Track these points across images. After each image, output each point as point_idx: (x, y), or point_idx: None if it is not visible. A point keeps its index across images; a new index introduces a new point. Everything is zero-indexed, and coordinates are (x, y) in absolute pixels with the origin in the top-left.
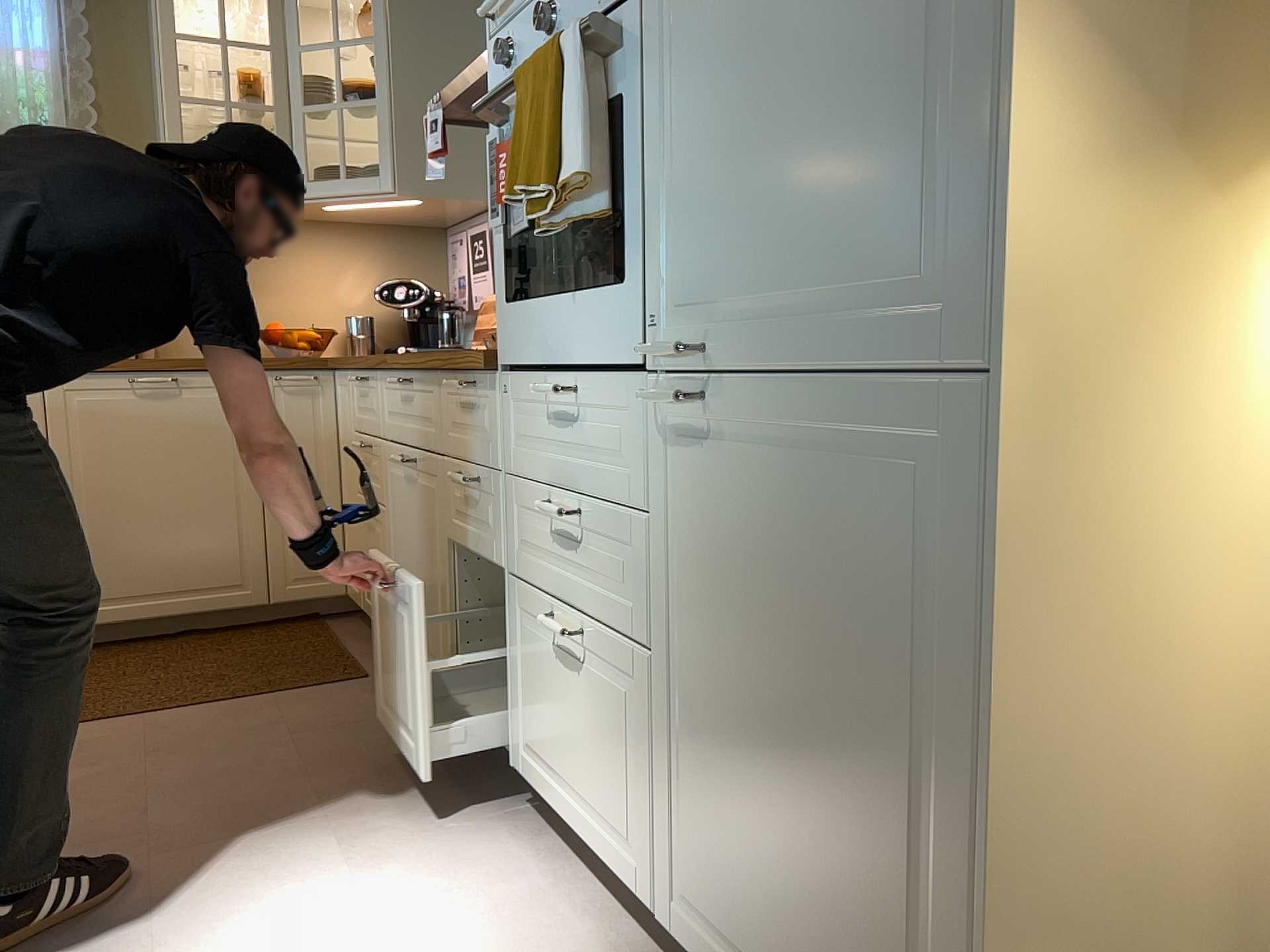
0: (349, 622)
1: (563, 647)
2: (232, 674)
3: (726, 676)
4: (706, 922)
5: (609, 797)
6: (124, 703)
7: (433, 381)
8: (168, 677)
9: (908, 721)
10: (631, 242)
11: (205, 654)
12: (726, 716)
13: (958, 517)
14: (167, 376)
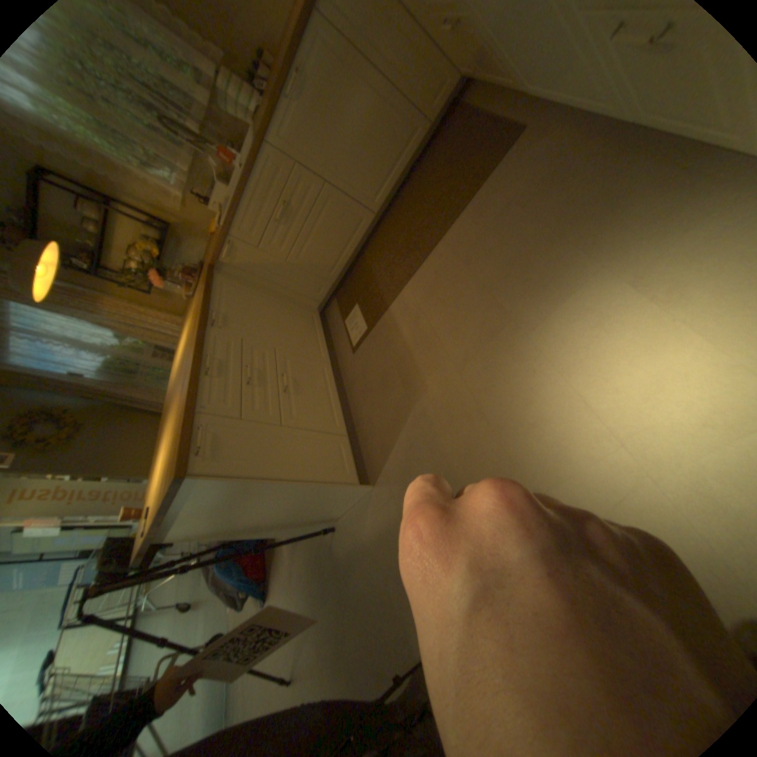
0: (476, 87)
1: None
2: (455, 180)
3: None
4: None
5: None
6: (430, 234)
7: None
8: (431, 204)
9: None
10: None
11: (432, 176)
12: None
13: None
14: (293, 71)
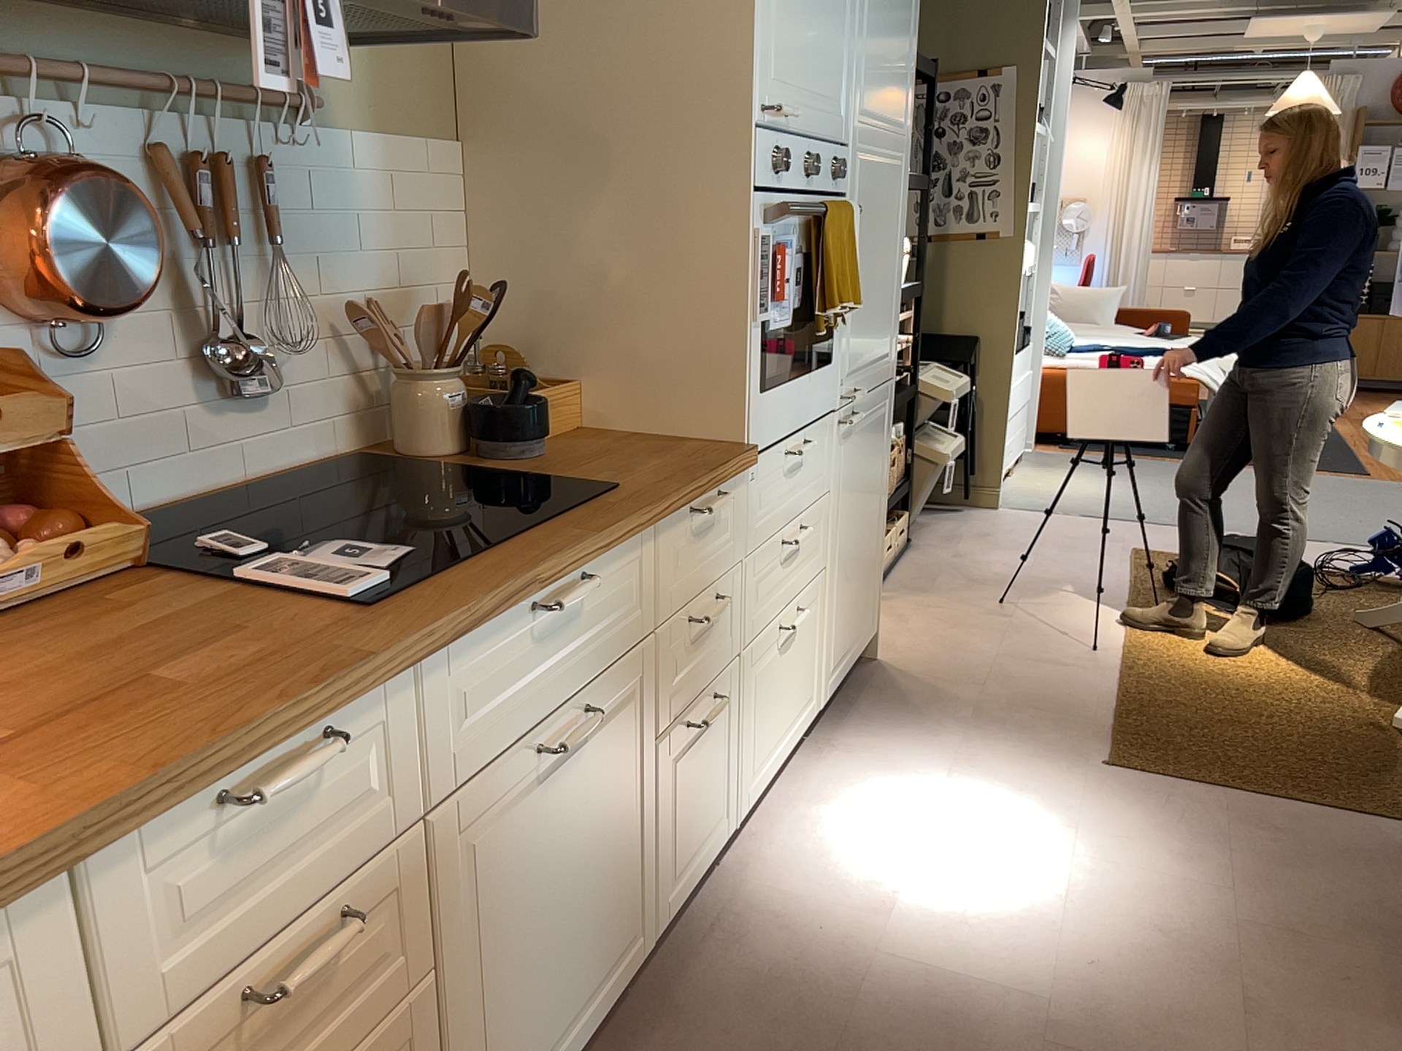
0: None
1: (781, 642)
2: None
3: (848, 537)
4: (836, 665)
5: (803, 691)
6: None
7: (638, 542)
8: None
9: (878, 492)
10: (829, 338)
11: None
12: (847, 555)
13: (887, 421)
14: None
